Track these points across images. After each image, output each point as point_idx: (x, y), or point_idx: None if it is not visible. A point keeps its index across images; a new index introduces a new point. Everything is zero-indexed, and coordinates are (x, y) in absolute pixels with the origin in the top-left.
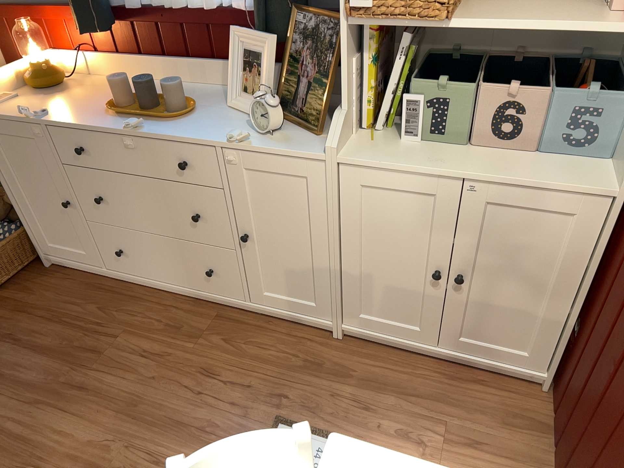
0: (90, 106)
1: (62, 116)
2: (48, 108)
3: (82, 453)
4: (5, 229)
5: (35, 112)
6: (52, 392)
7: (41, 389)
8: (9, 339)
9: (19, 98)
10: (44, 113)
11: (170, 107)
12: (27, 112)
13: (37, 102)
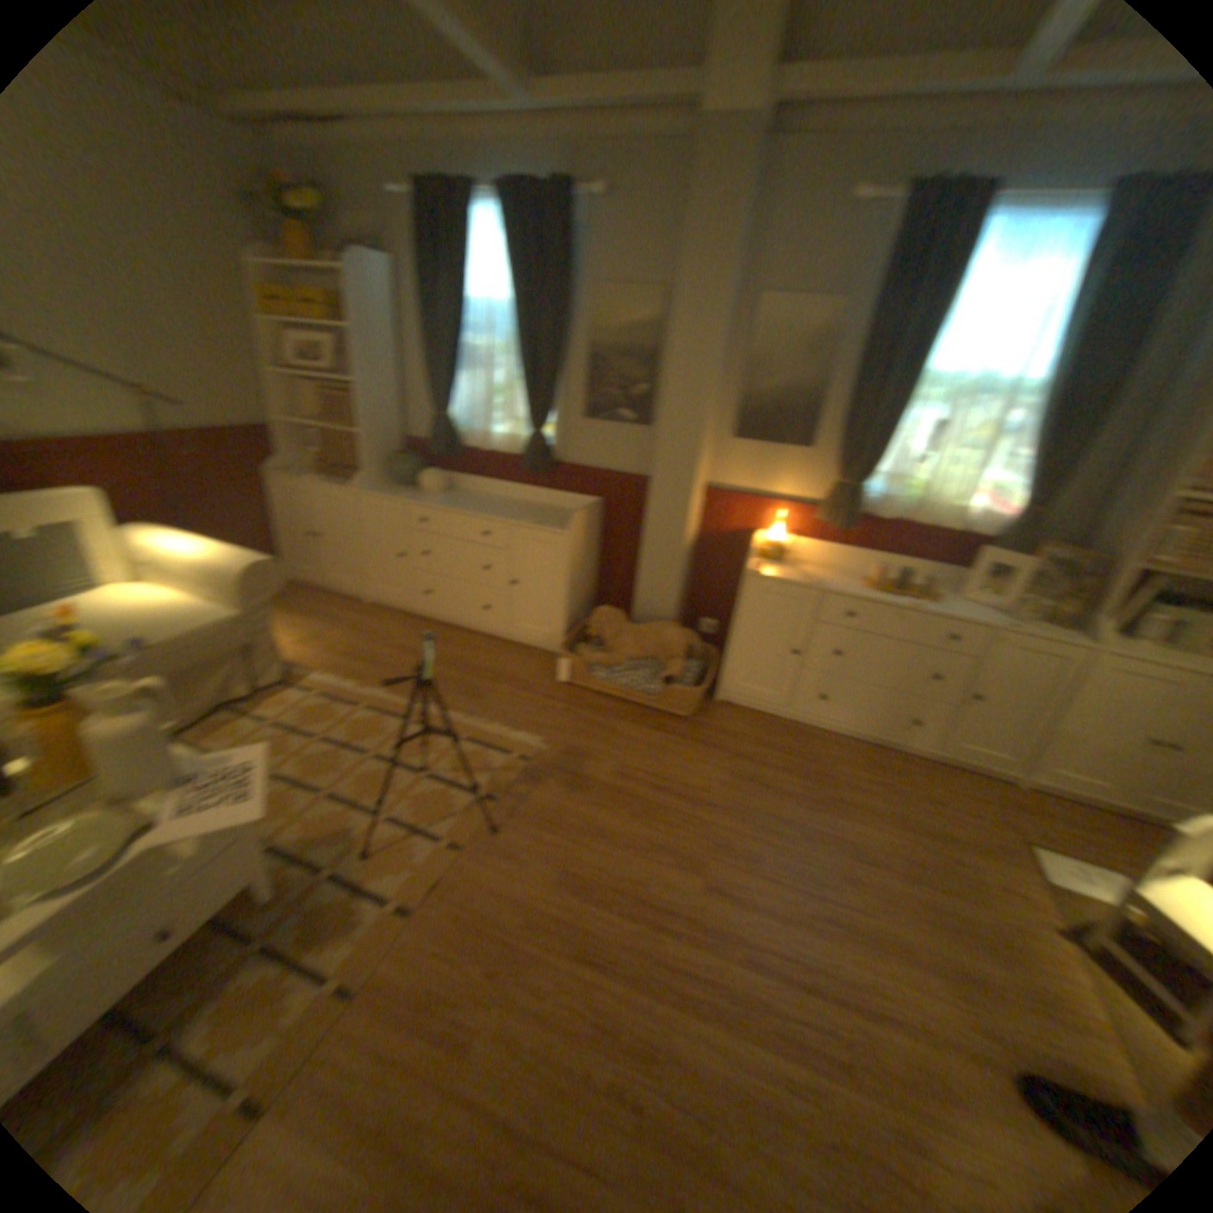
0: (835, 578)
1: (828, 583)
2: (802, 575)
3: (894, 855)
4: (689, 664)
5: (806, 577)
6: (822, 806)
7: (810, 802)
8: (740, 759)
9: (763, 562)
10: (809, 579)
11: (923, 590)
12: (791, 576)
13: (781, 567)
